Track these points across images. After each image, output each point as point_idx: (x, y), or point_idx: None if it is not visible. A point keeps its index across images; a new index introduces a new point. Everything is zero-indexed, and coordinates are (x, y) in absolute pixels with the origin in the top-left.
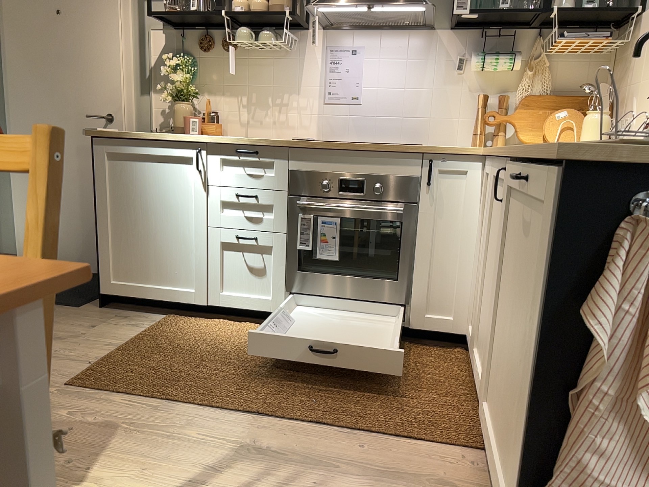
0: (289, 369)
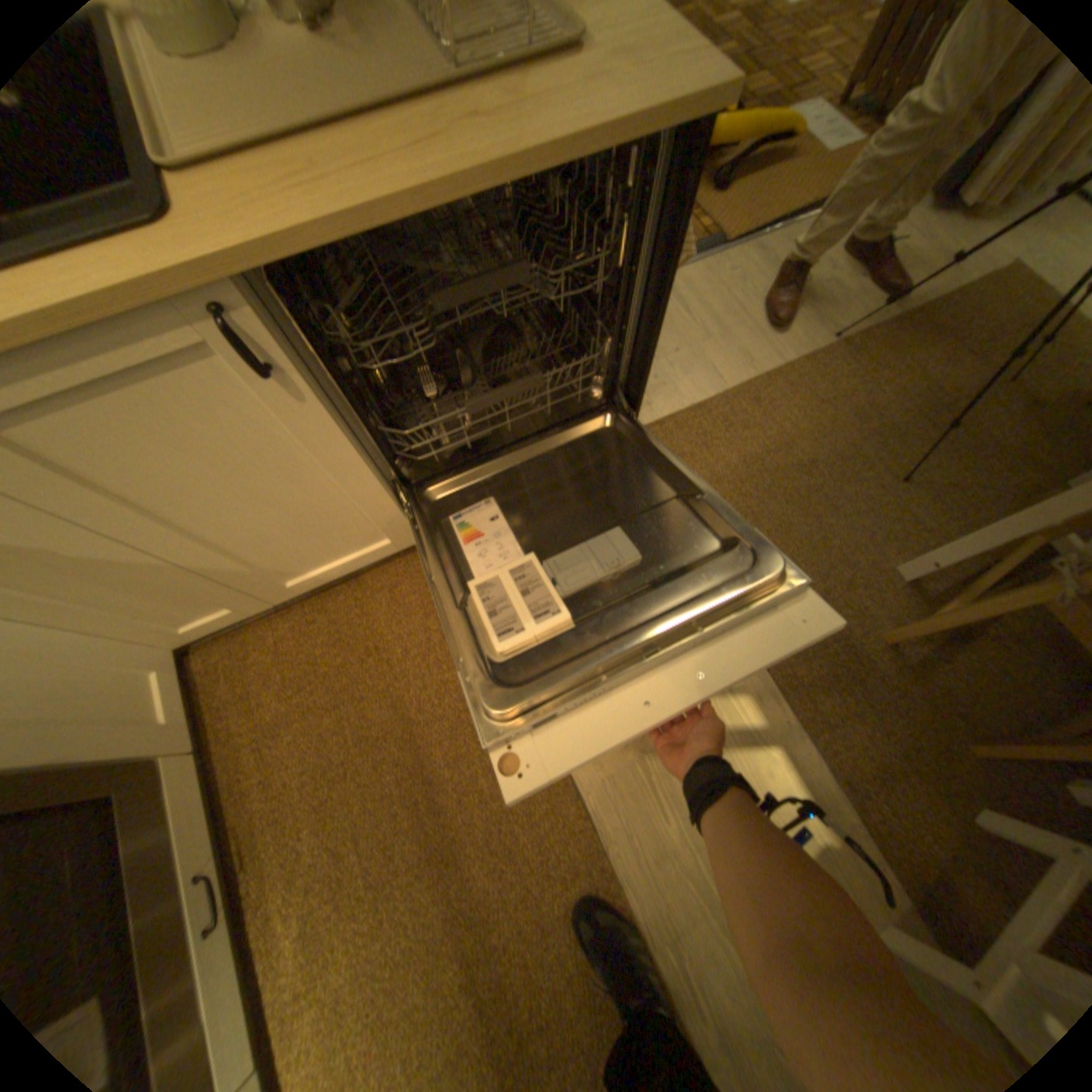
0: (437, 870)
